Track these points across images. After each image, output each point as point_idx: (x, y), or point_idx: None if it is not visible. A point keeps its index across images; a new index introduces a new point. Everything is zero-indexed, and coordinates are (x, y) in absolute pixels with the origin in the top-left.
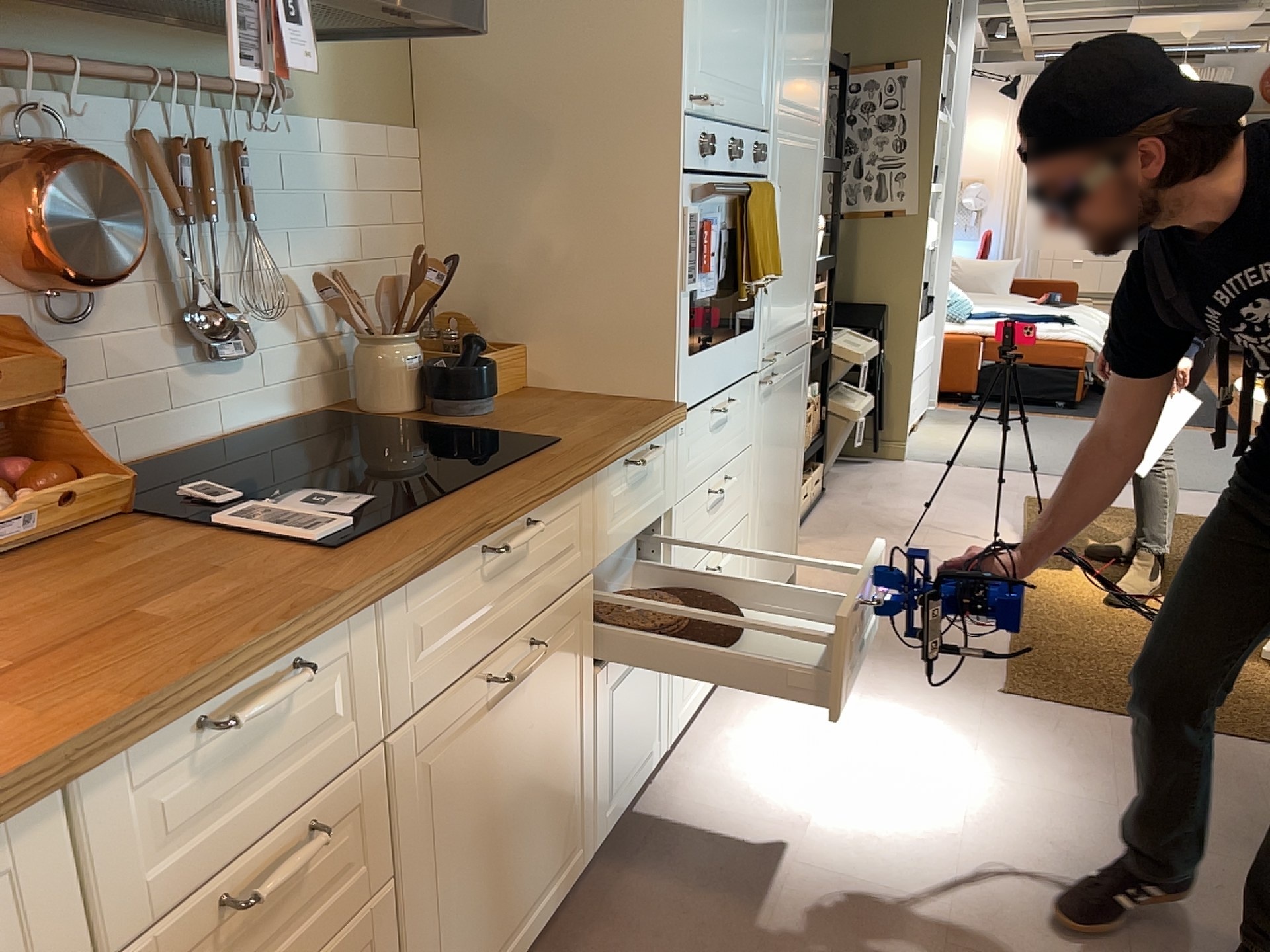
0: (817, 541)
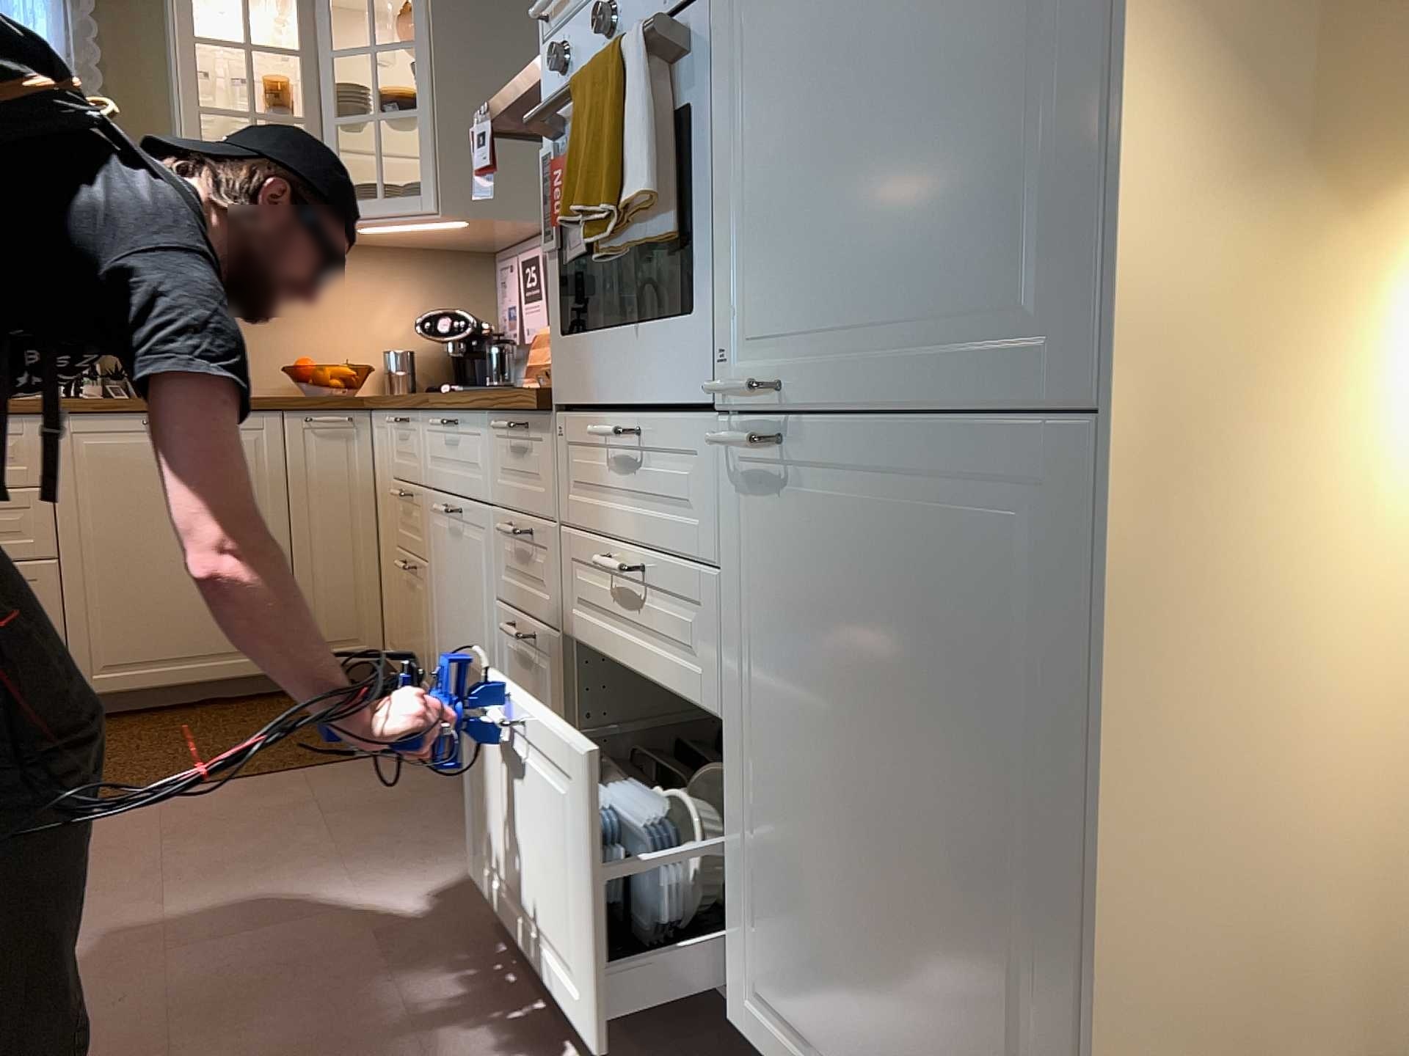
0: None
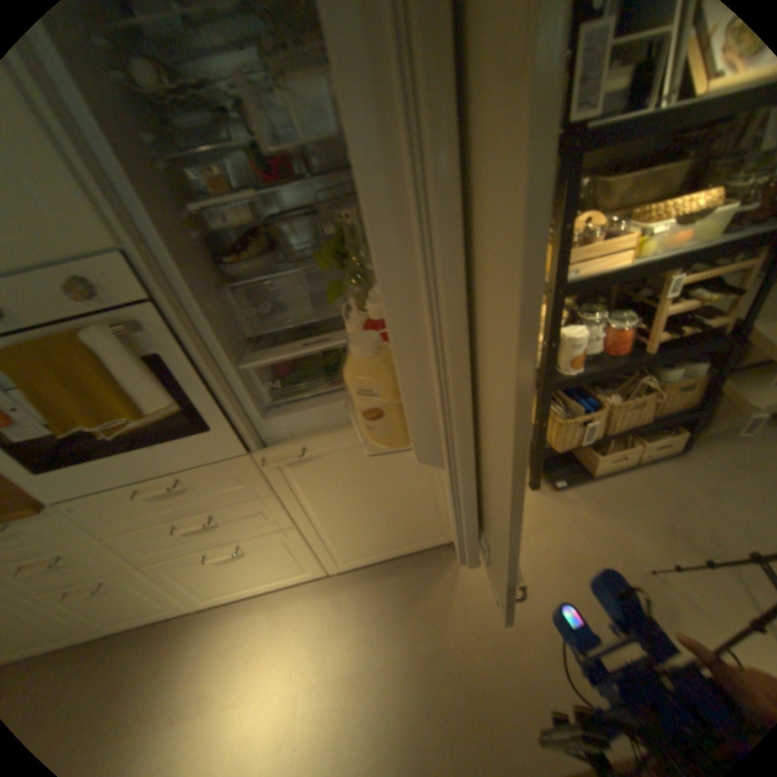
0: (575, 509)
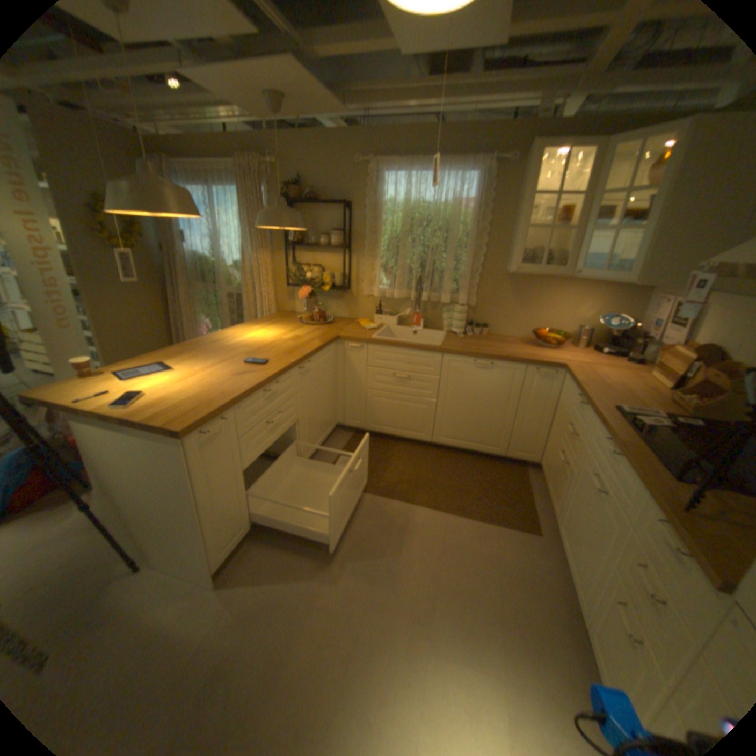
0: None
